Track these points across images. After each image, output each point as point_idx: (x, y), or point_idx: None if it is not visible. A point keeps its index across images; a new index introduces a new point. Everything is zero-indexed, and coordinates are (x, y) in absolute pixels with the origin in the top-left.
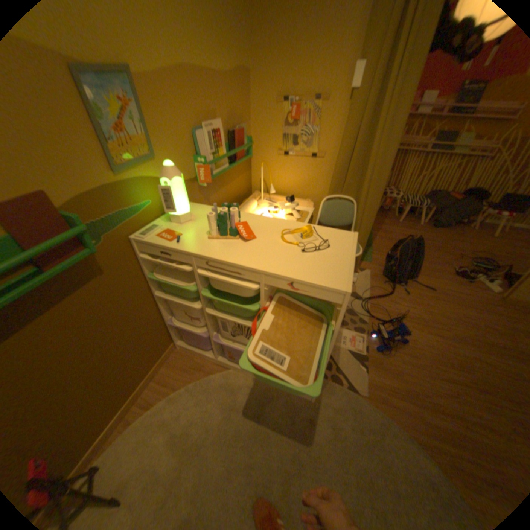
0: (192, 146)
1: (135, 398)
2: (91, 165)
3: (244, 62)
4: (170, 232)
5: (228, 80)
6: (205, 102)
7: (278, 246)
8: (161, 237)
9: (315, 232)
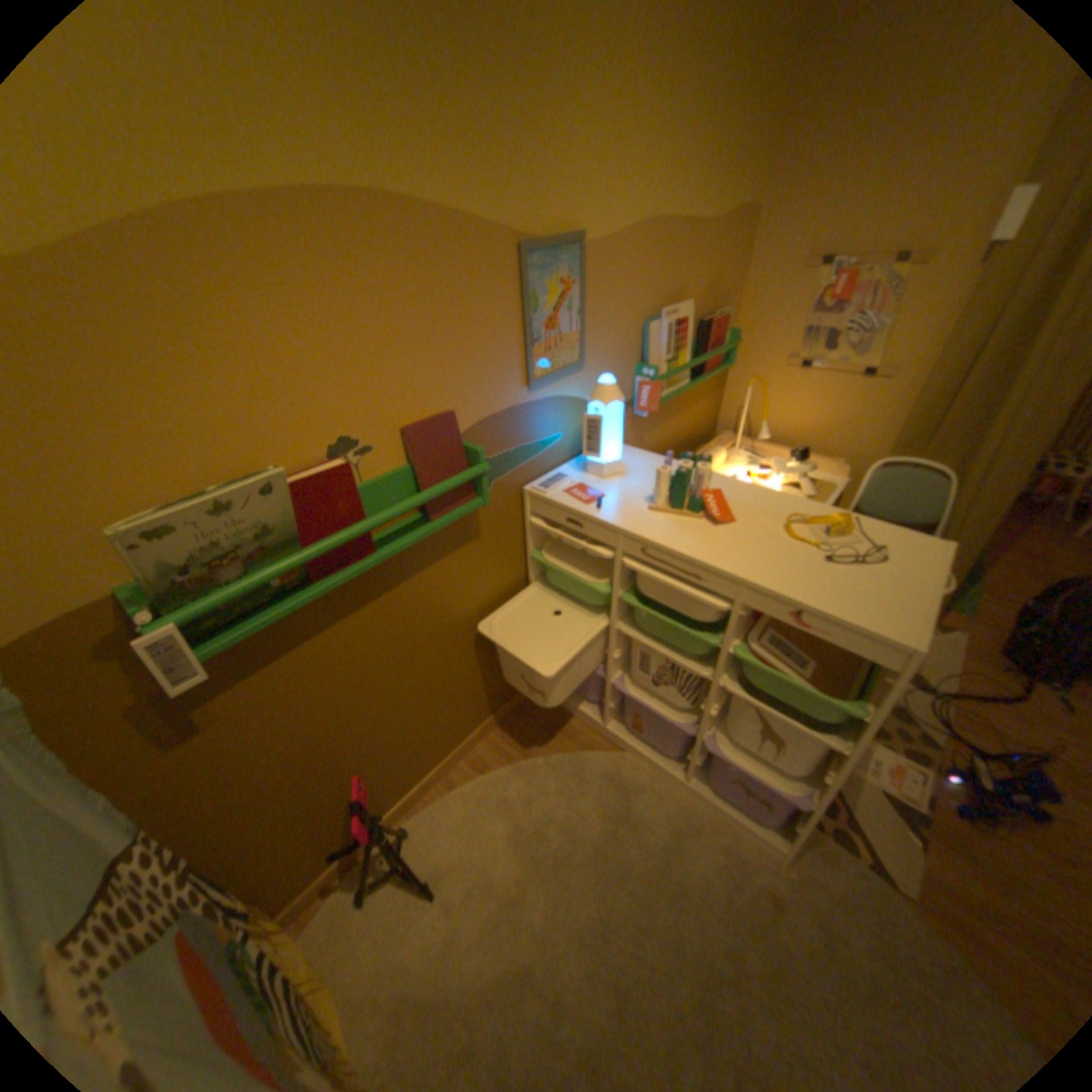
0: (639, 348)
1: (468, 750)
2: (508, 379)
3: (754, 197)
4: (585, 489)
5: (720, 233)
6: (675, 274)
7: (778, 543)
8: (573, 495)
9: (857, 528)
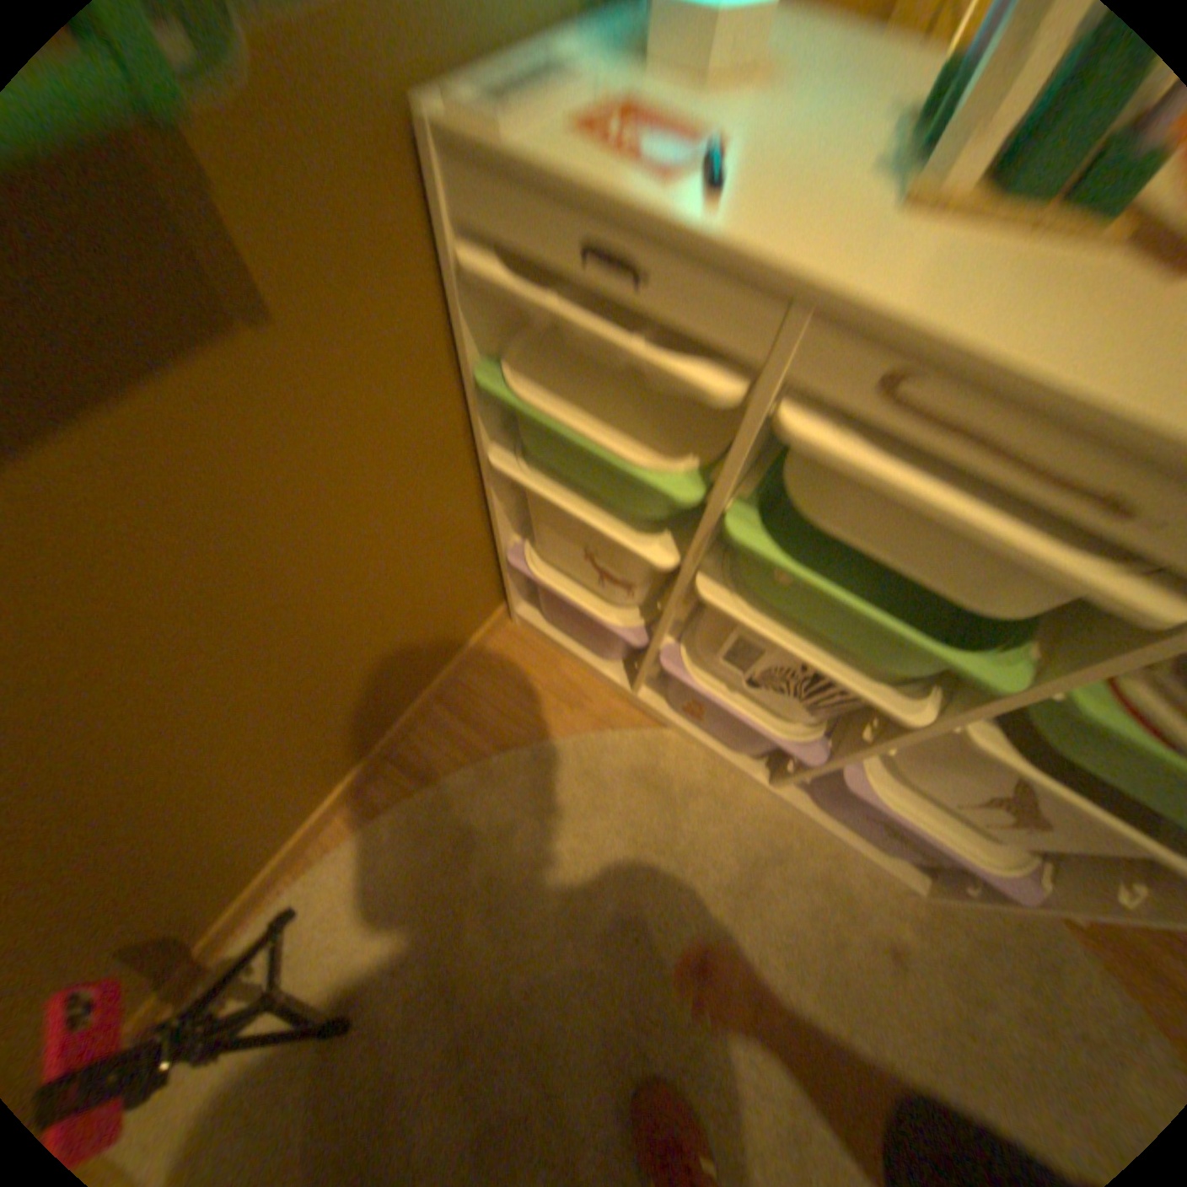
0: None
1: (393, 742)
2: None
3: None
4: (651, 112)
5: None
6: None
7: None
8: (608, 132)
9: None
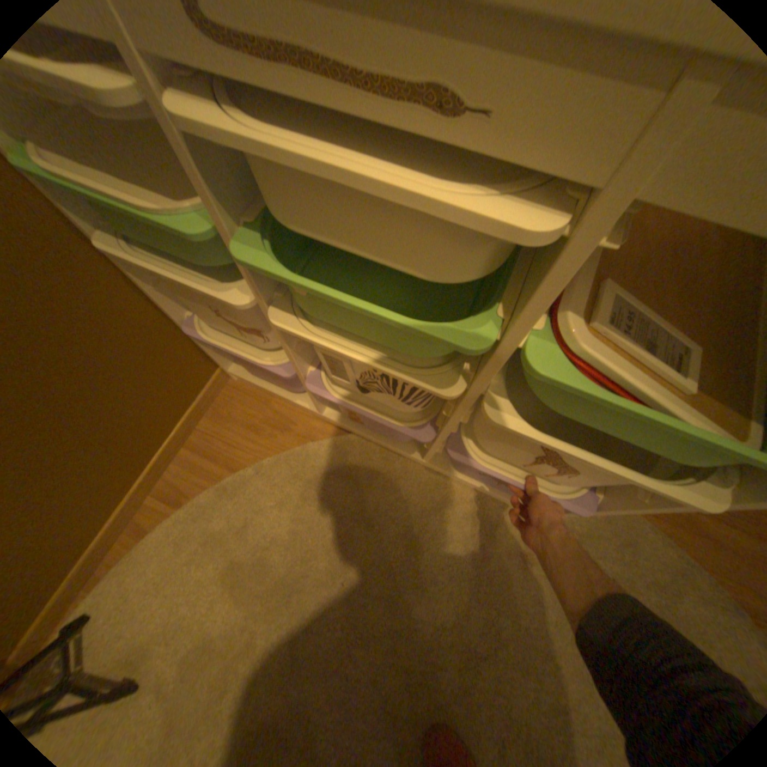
0: None
1: (150, 482)
2: None
3: None
4: None
5: None
6: None
7: None
8: None
9: None
